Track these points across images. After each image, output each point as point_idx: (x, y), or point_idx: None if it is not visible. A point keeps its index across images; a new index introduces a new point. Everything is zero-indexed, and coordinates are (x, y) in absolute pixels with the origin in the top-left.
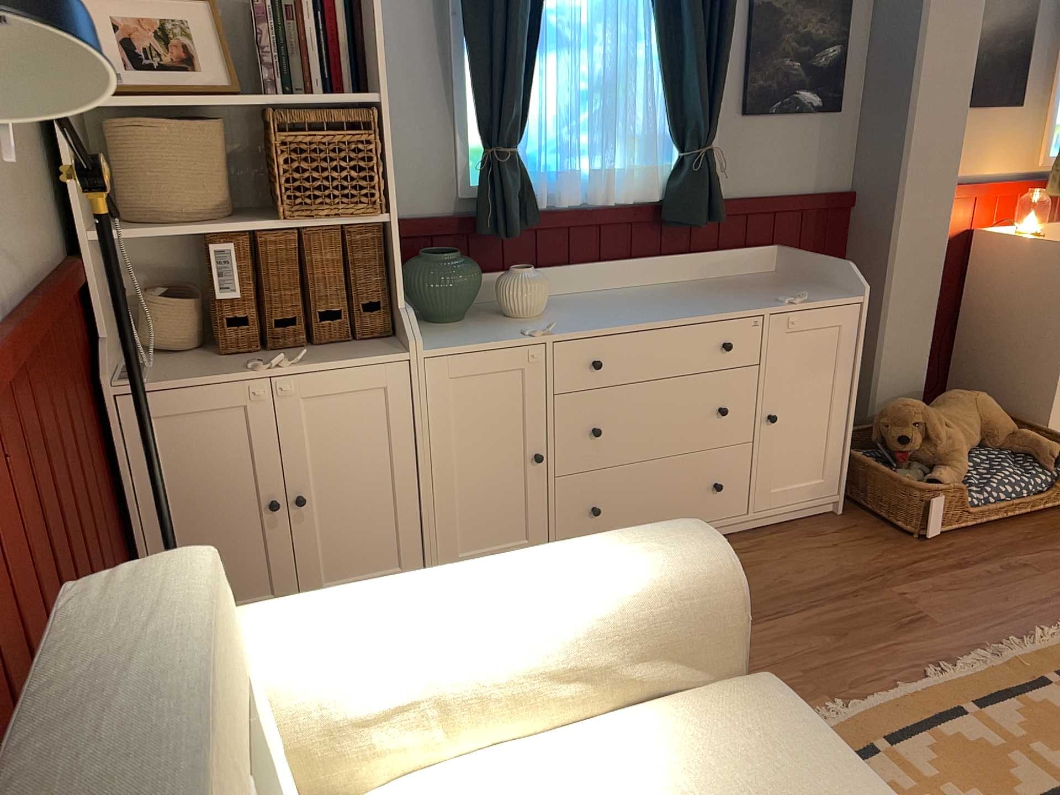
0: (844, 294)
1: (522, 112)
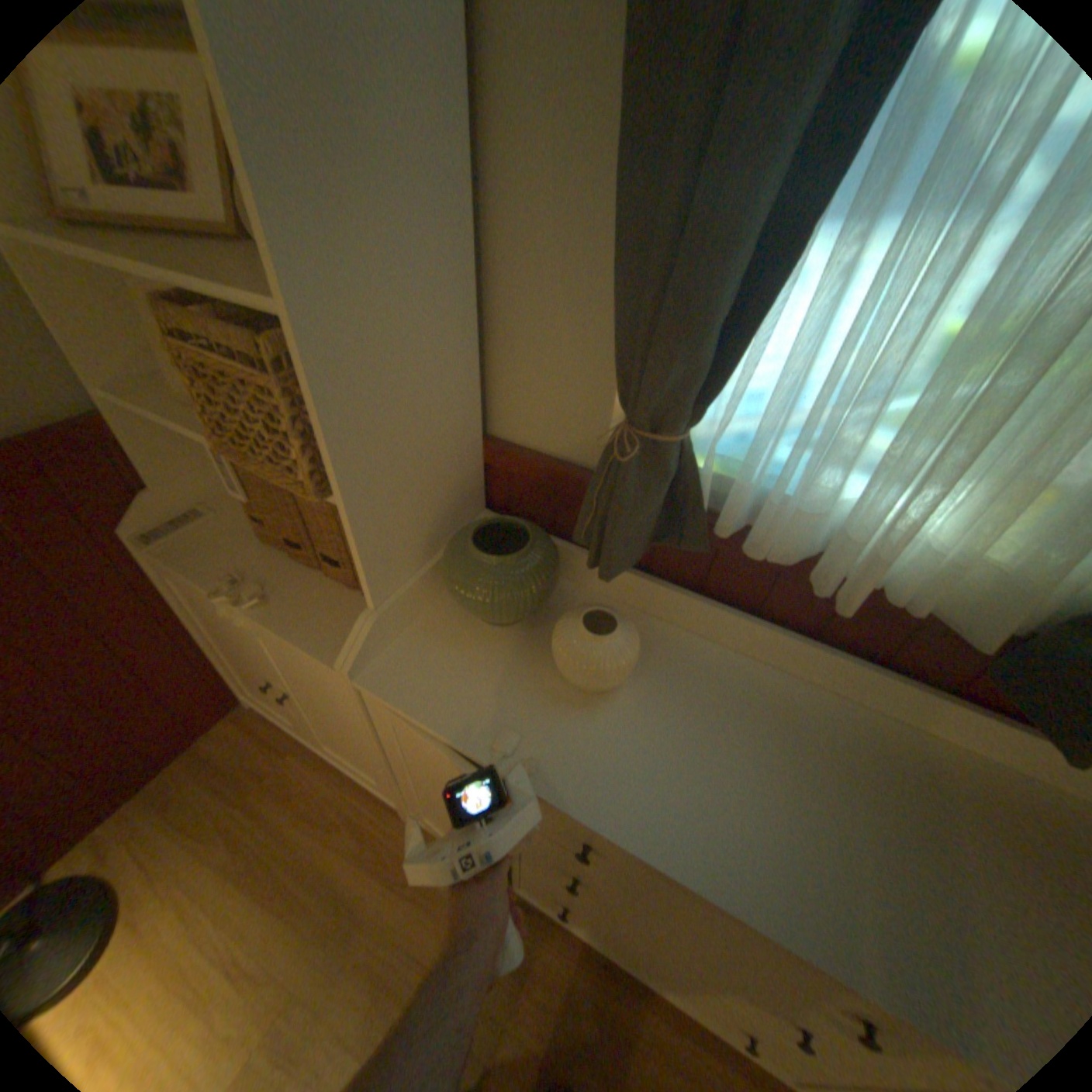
0: None
1: (712, 368)
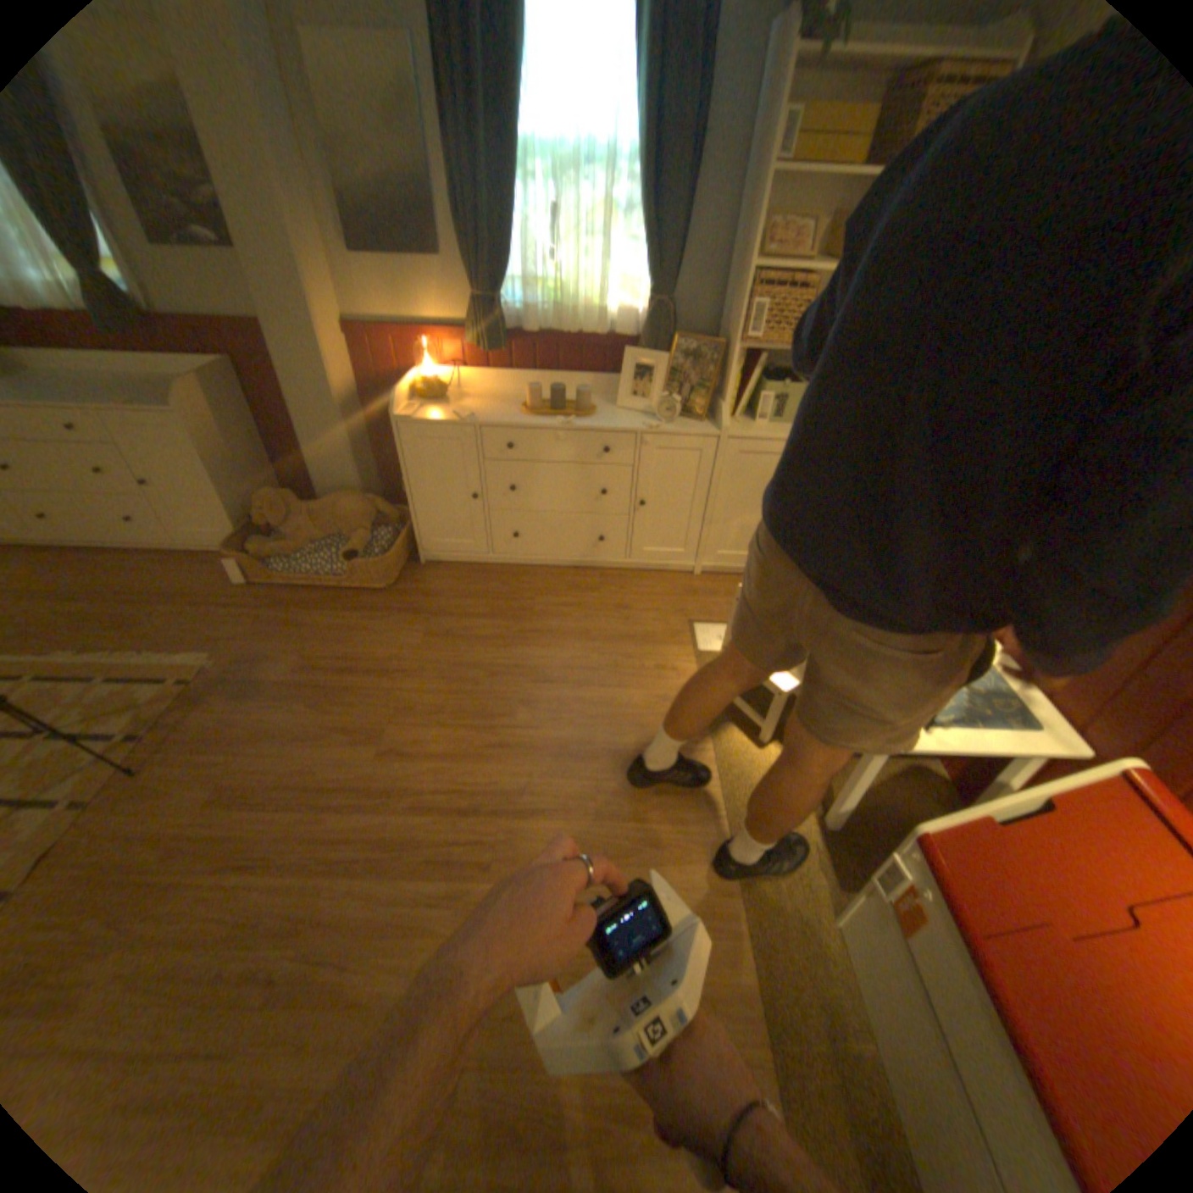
0: (170, 405)
1: None
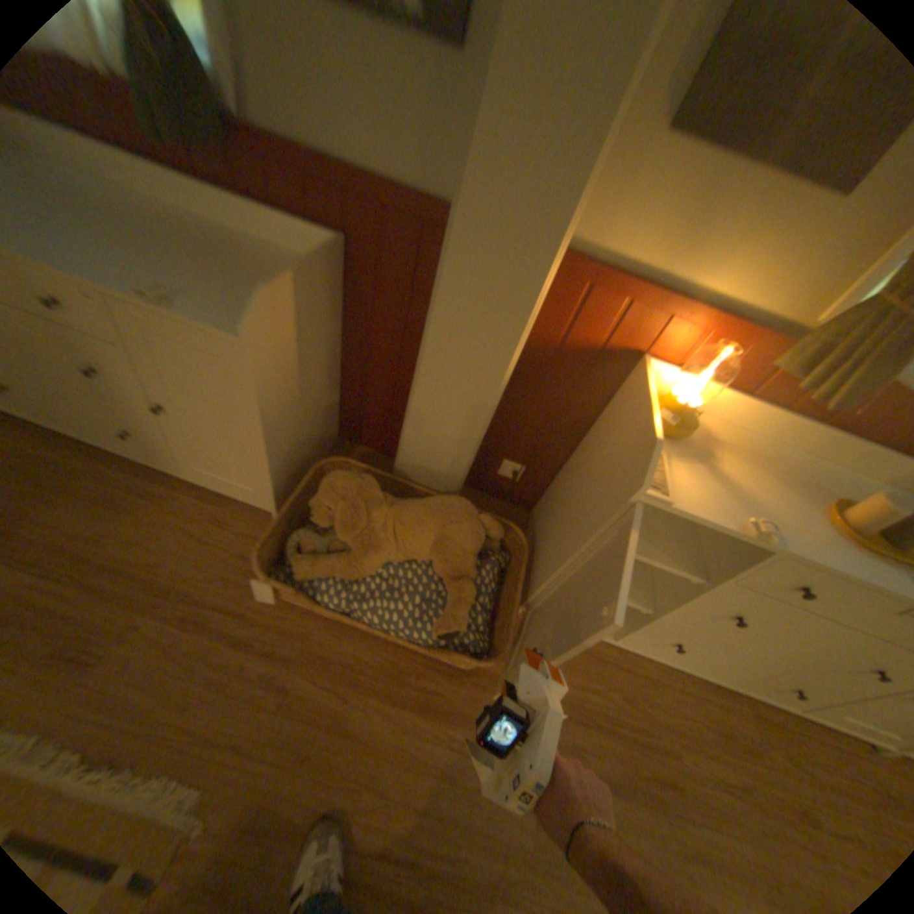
0: (243, 325)
1: None
